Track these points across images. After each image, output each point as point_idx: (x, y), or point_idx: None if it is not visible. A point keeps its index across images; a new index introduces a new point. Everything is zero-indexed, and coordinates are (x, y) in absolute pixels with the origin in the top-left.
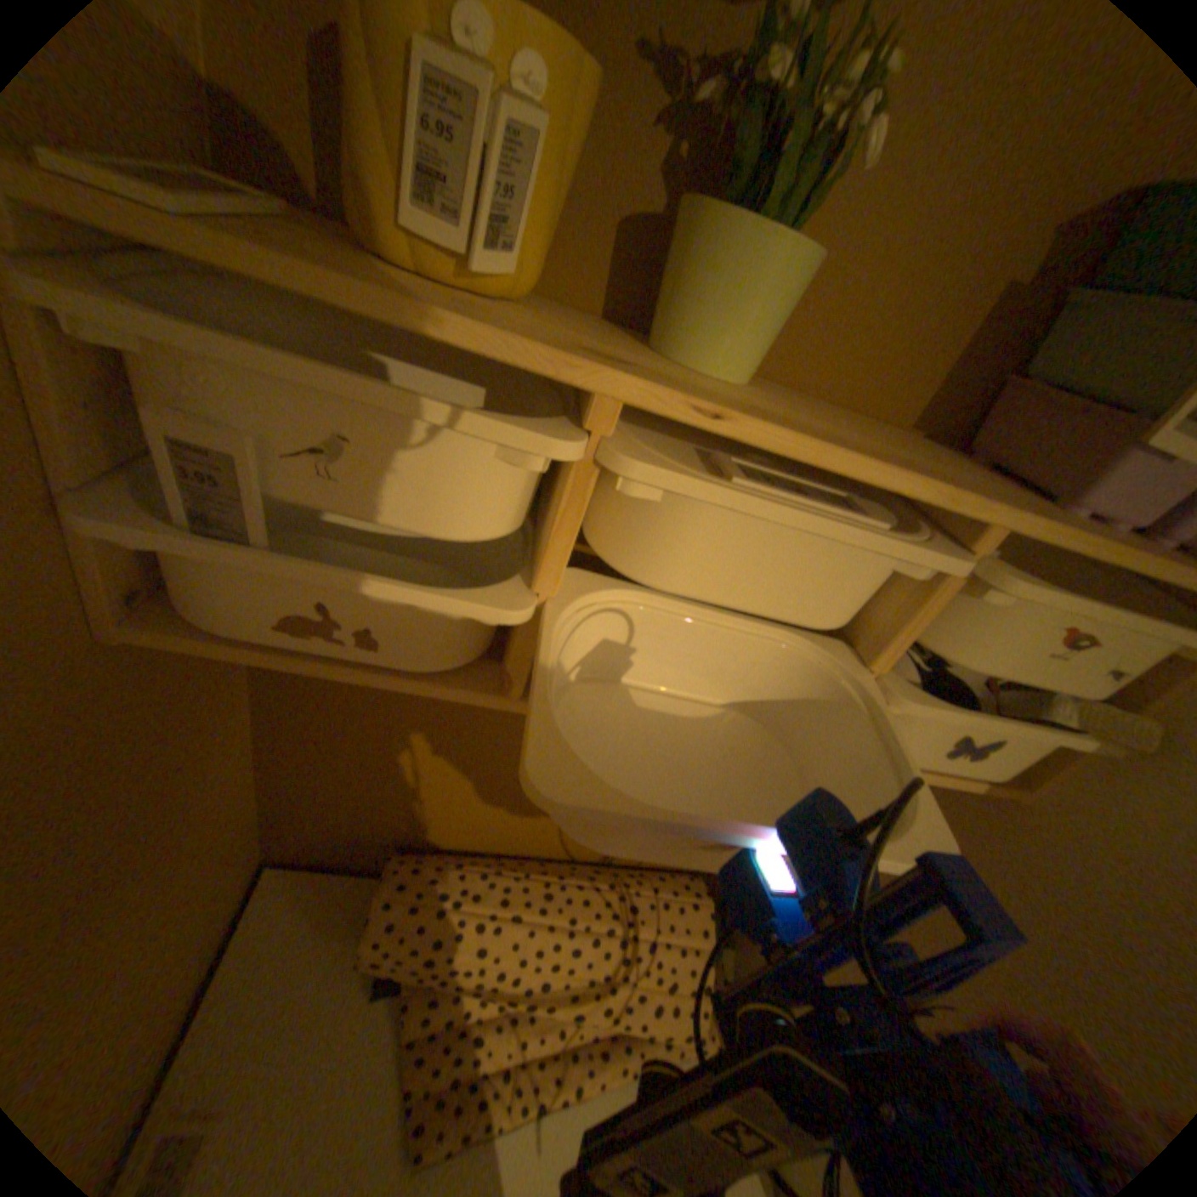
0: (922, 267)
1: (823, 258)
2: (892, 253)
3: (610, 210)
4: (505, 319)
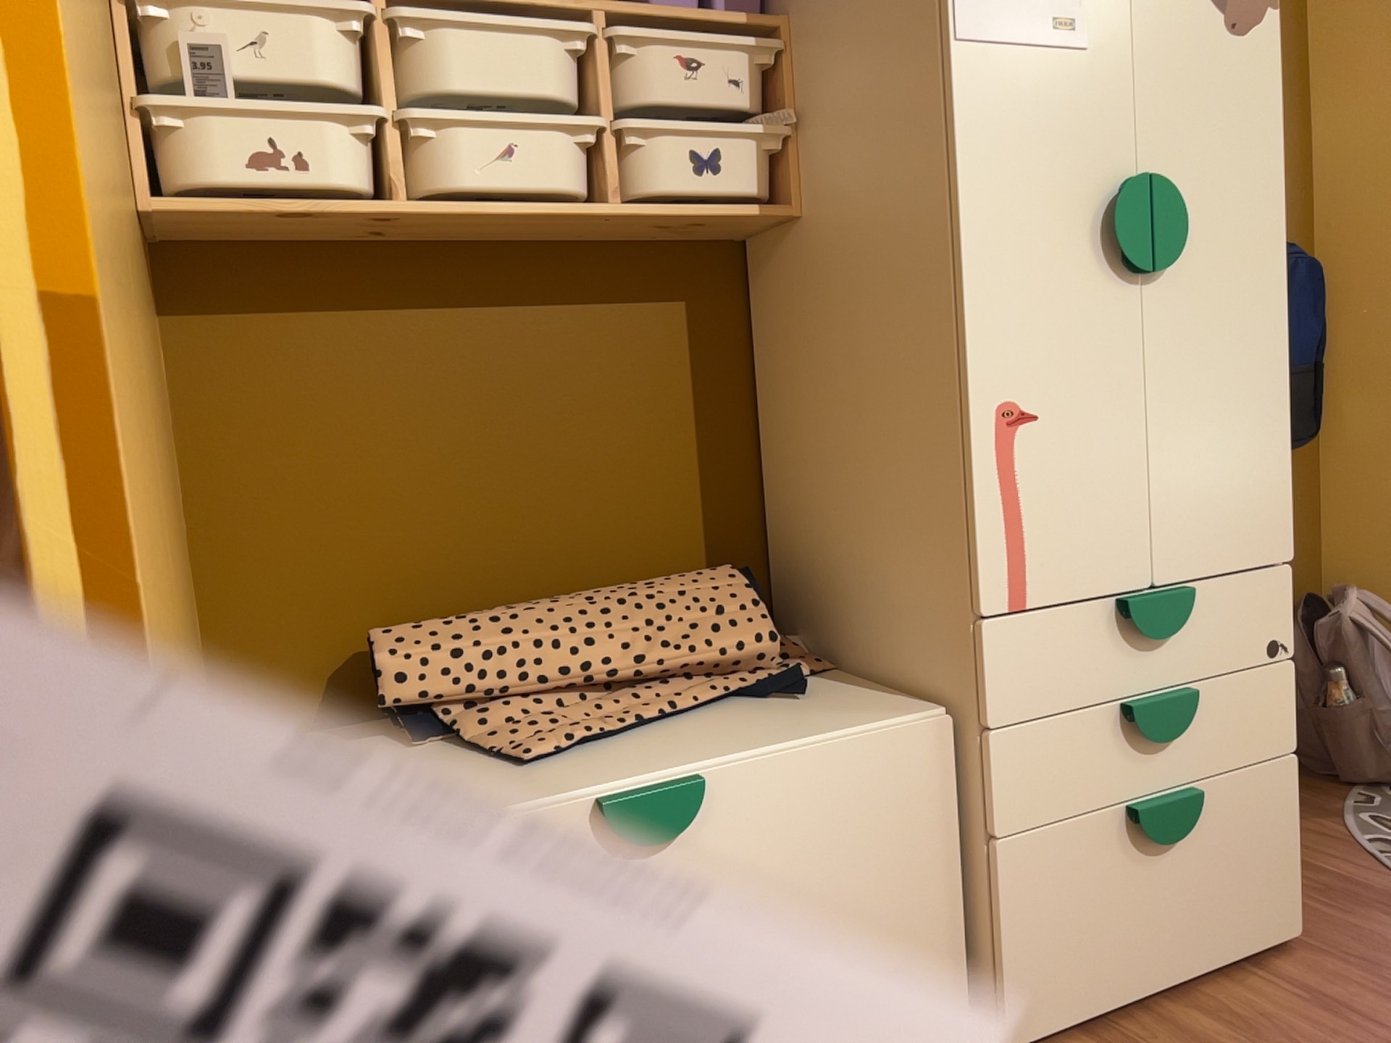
0: None
1: None
2: None
3: None
4: None
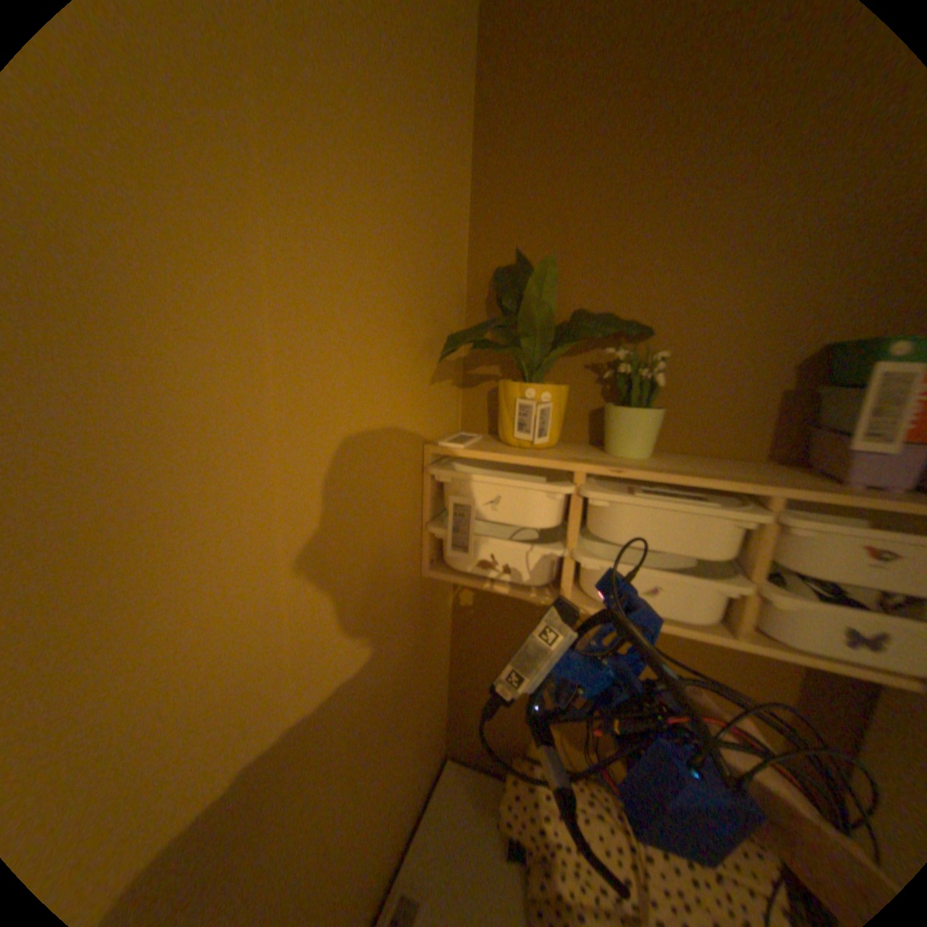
0: (731, 396)
1: (660, 412)
2: (713, 395)
3: (584, 410)
4: (543, 456)
